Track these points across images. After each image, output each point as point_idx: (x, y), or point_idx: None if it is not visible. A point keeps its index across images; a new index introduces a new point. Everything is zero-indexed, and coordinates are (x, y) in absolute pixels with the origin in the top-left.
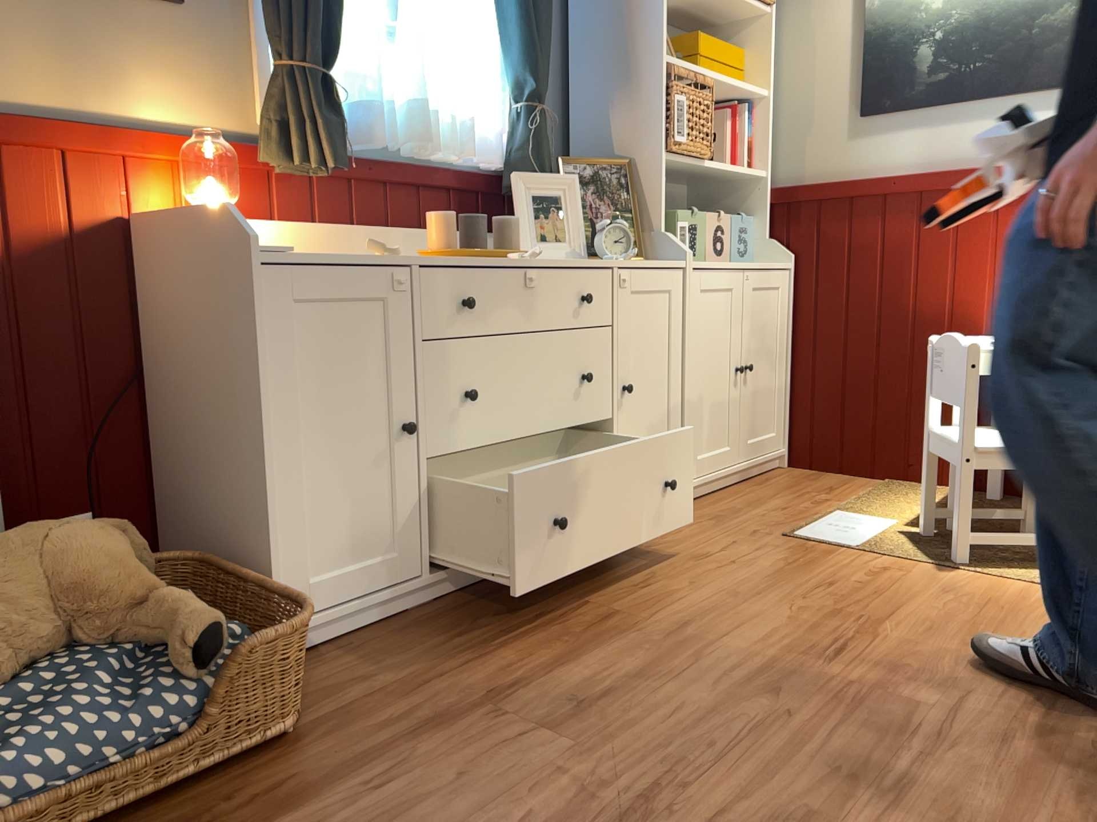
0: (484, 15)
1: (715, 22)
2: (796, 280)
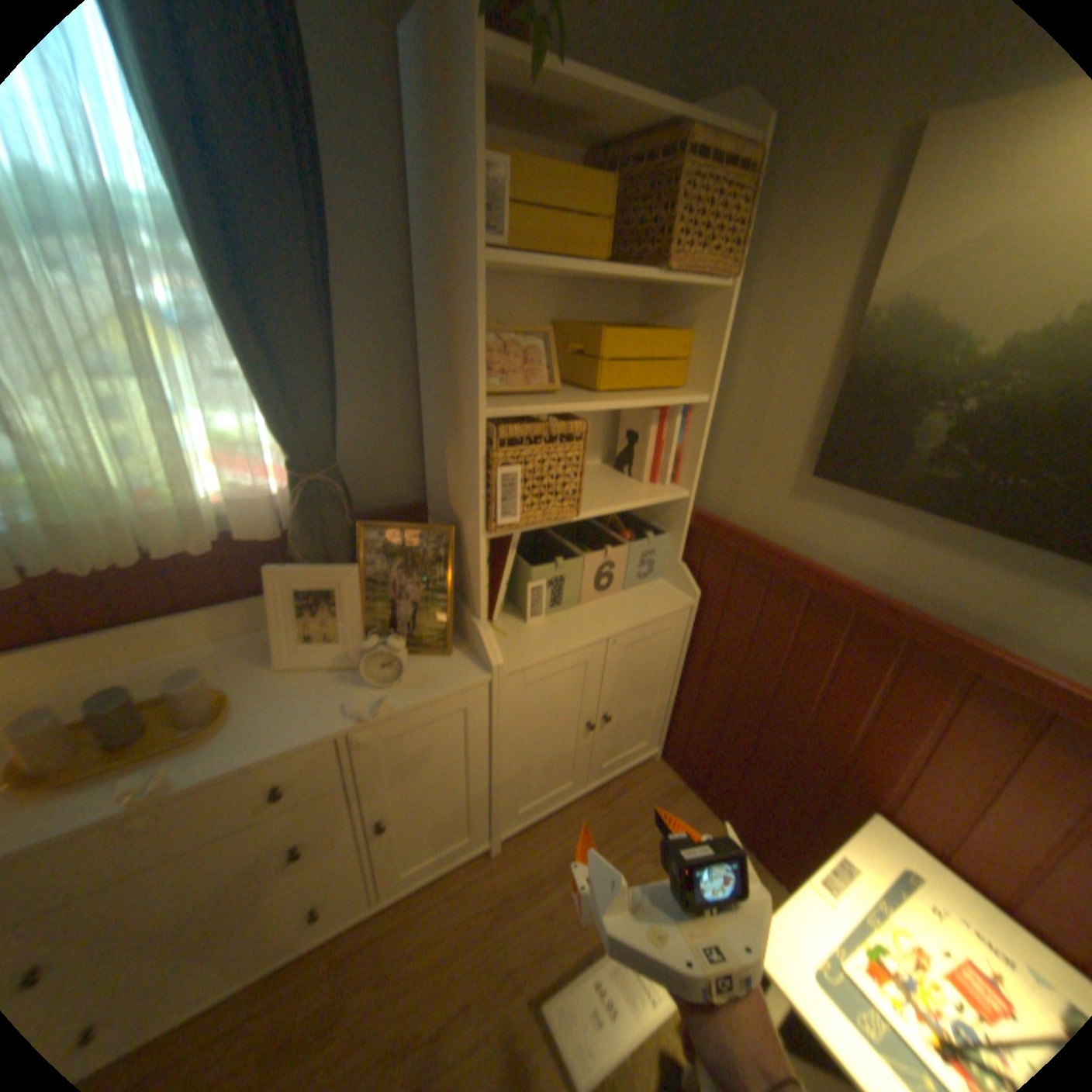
0: (221, 347)
1: (665, 285)
2: (700, 617)
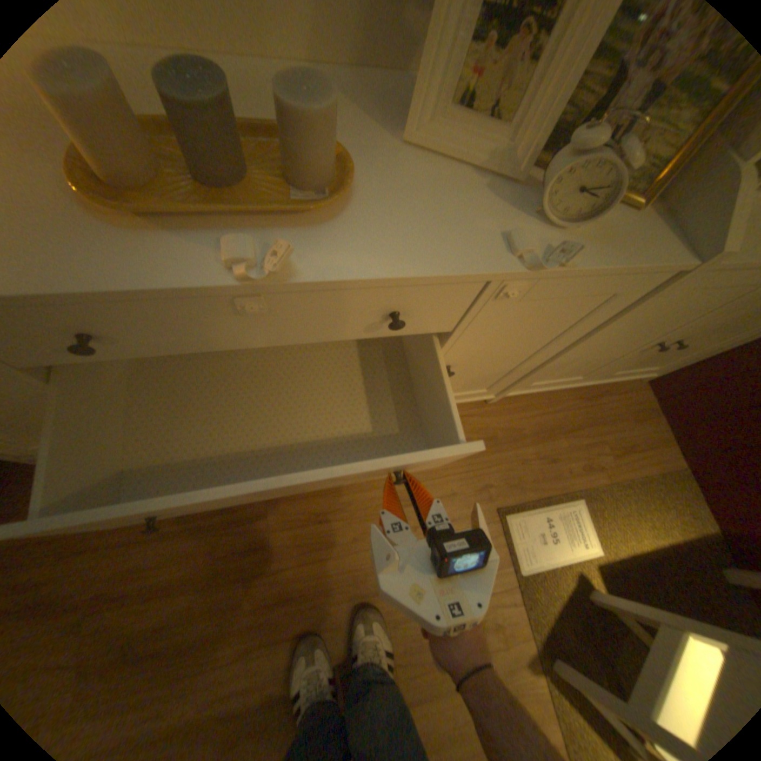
0: None
1: None
2: None
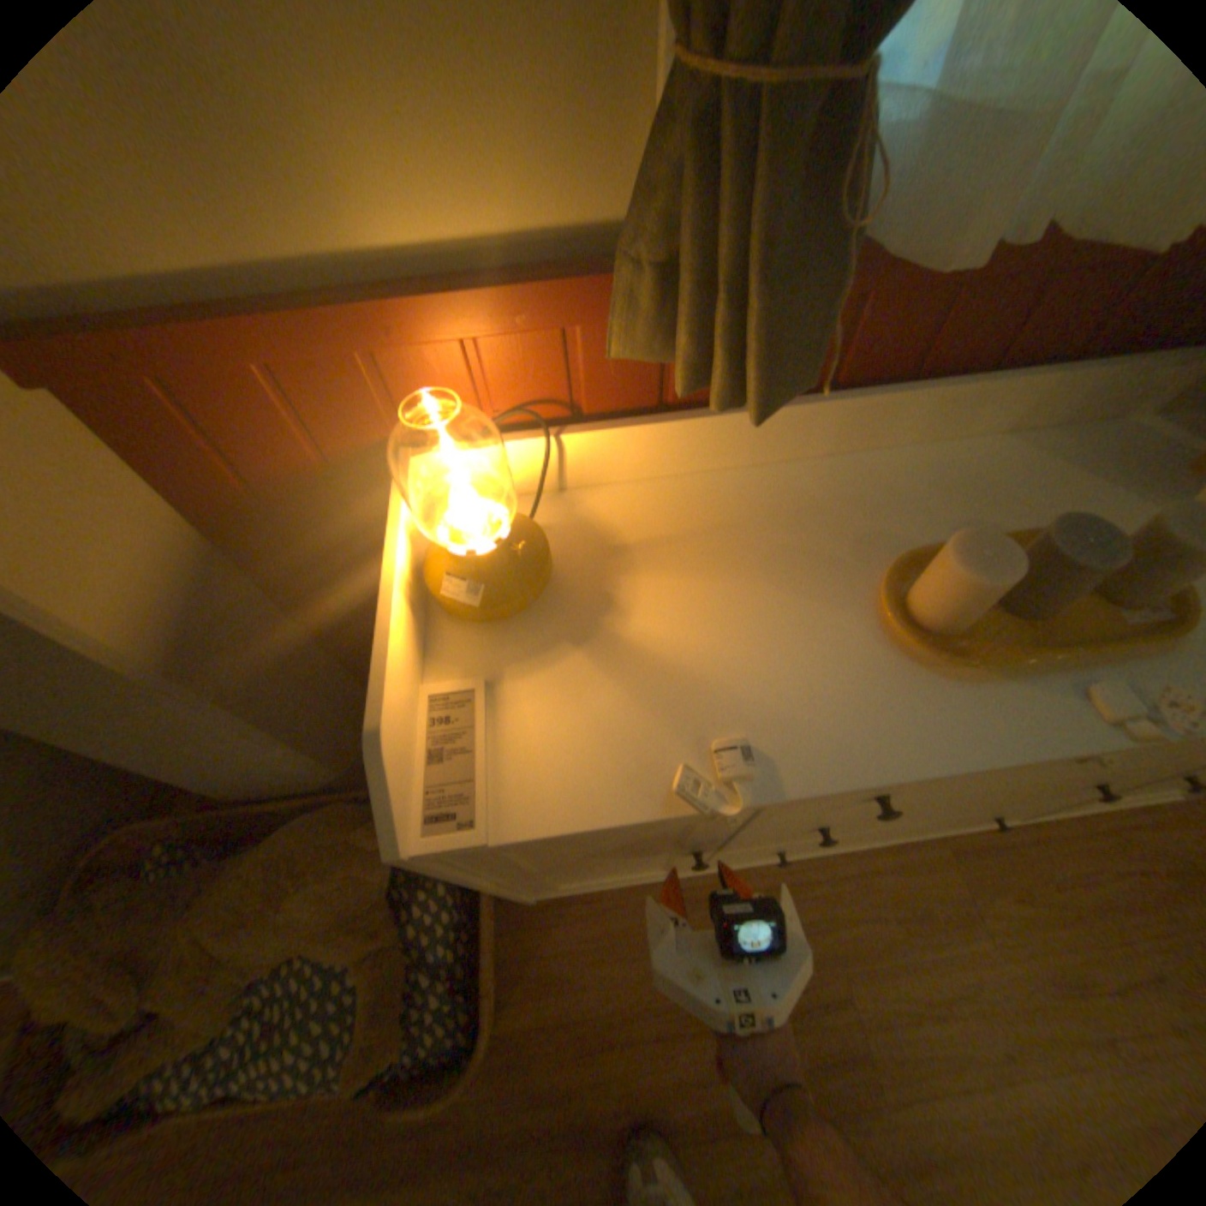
0: None
1: None
2: None
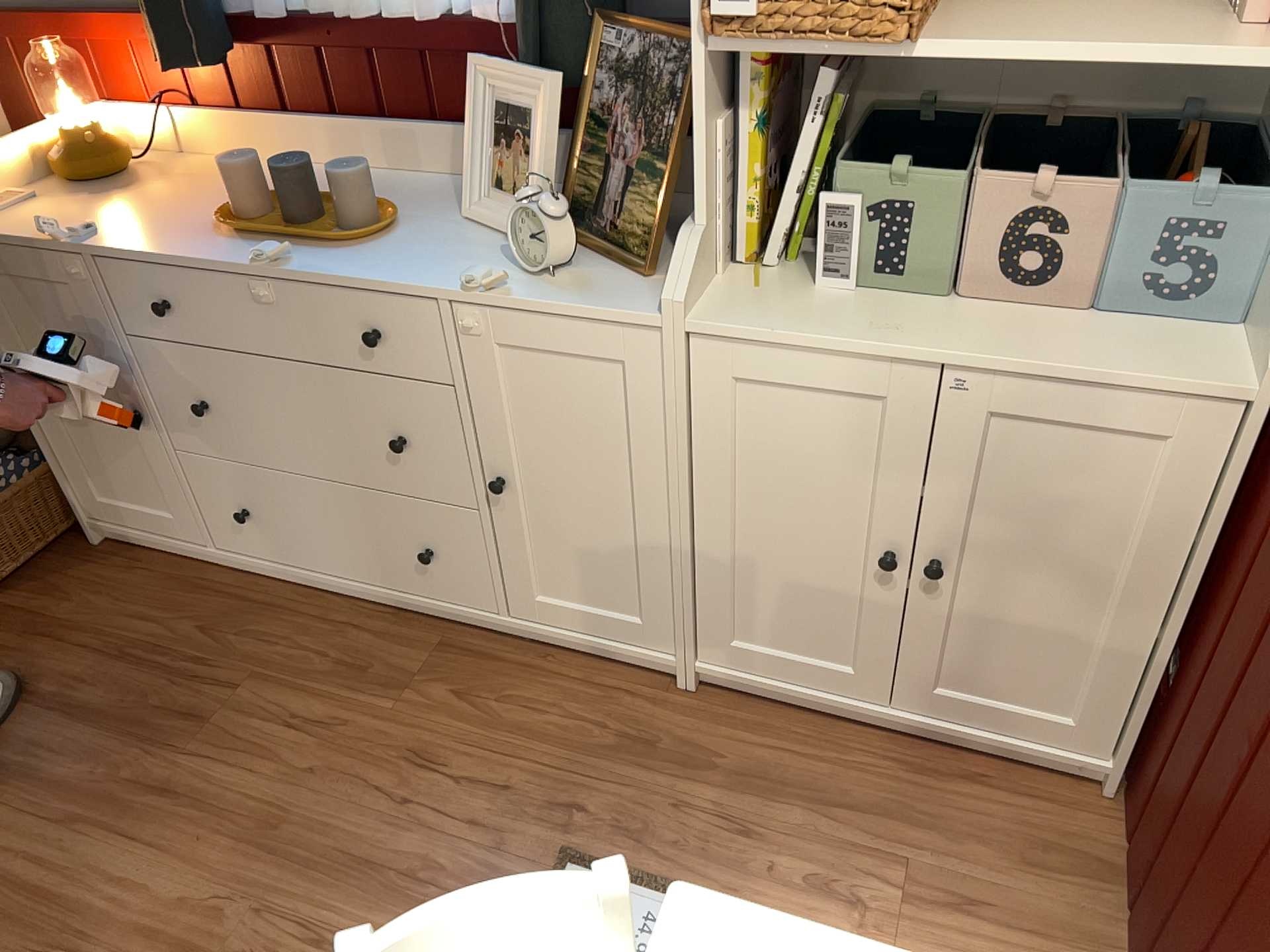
0: None
1: None
2: (1260, 442)
